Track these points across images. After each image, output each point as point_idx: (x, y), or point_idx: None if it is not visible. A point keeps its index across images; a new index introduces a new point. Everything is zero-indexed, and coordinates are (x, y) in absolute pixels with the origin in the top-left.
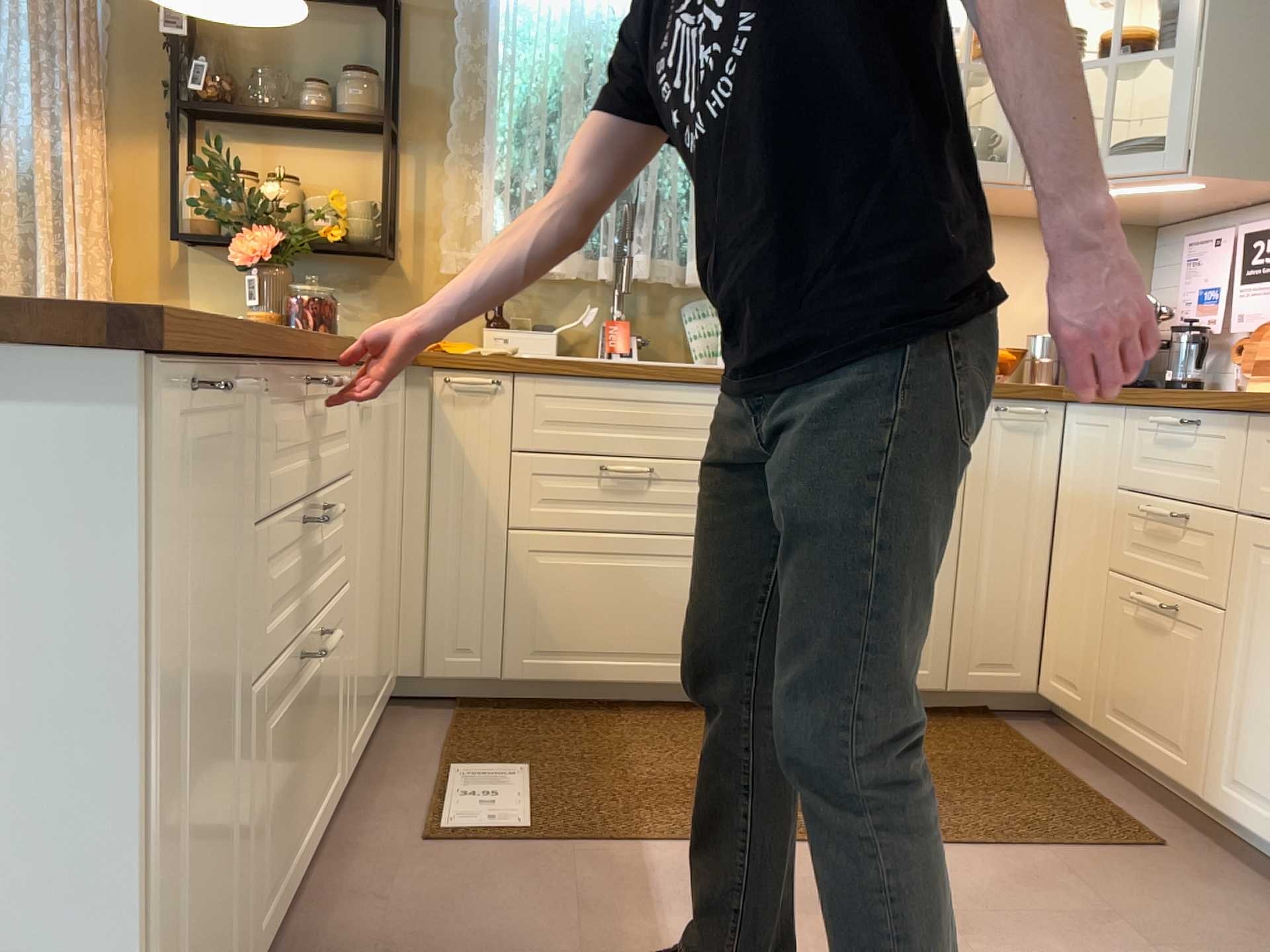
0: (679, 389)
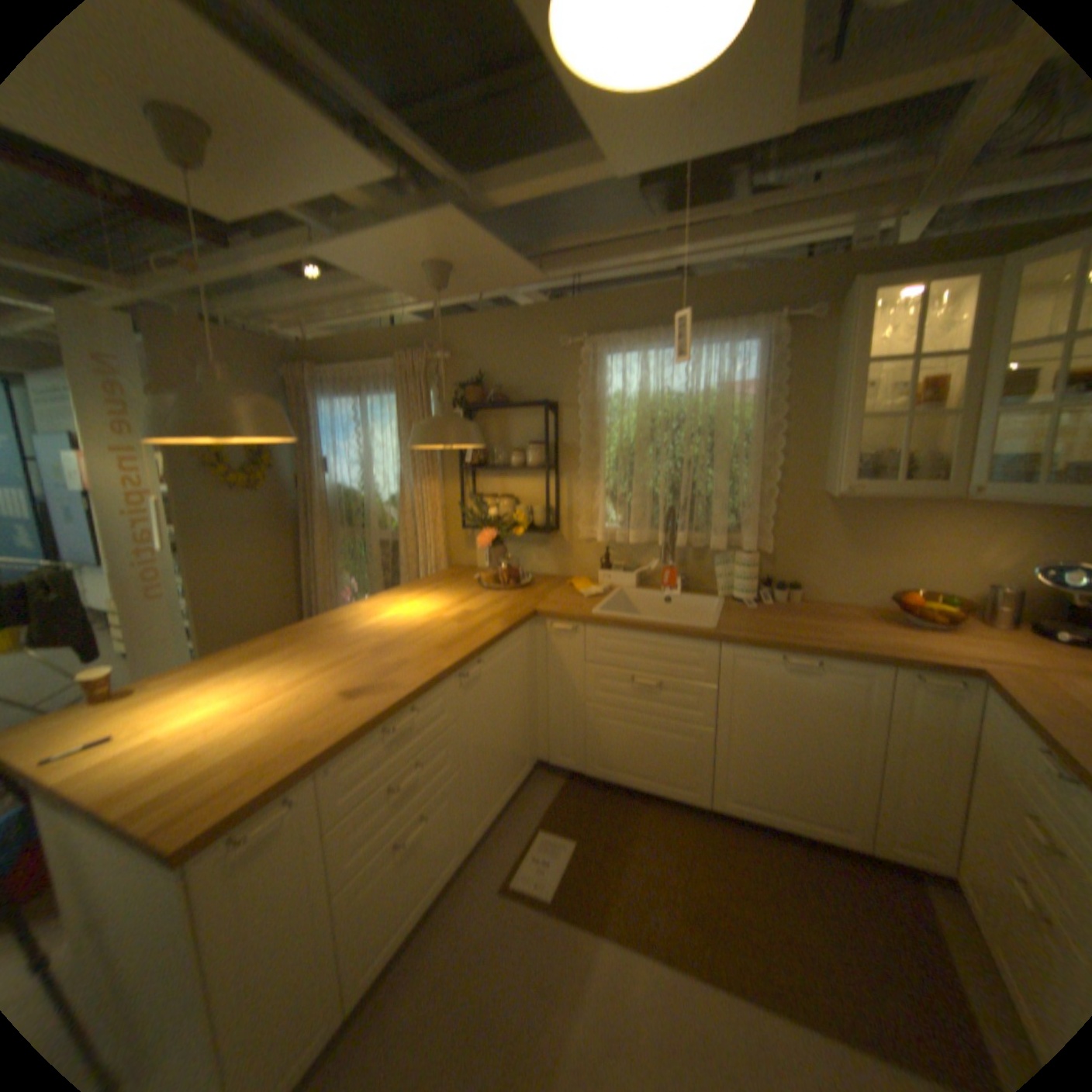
0: (677, 641)
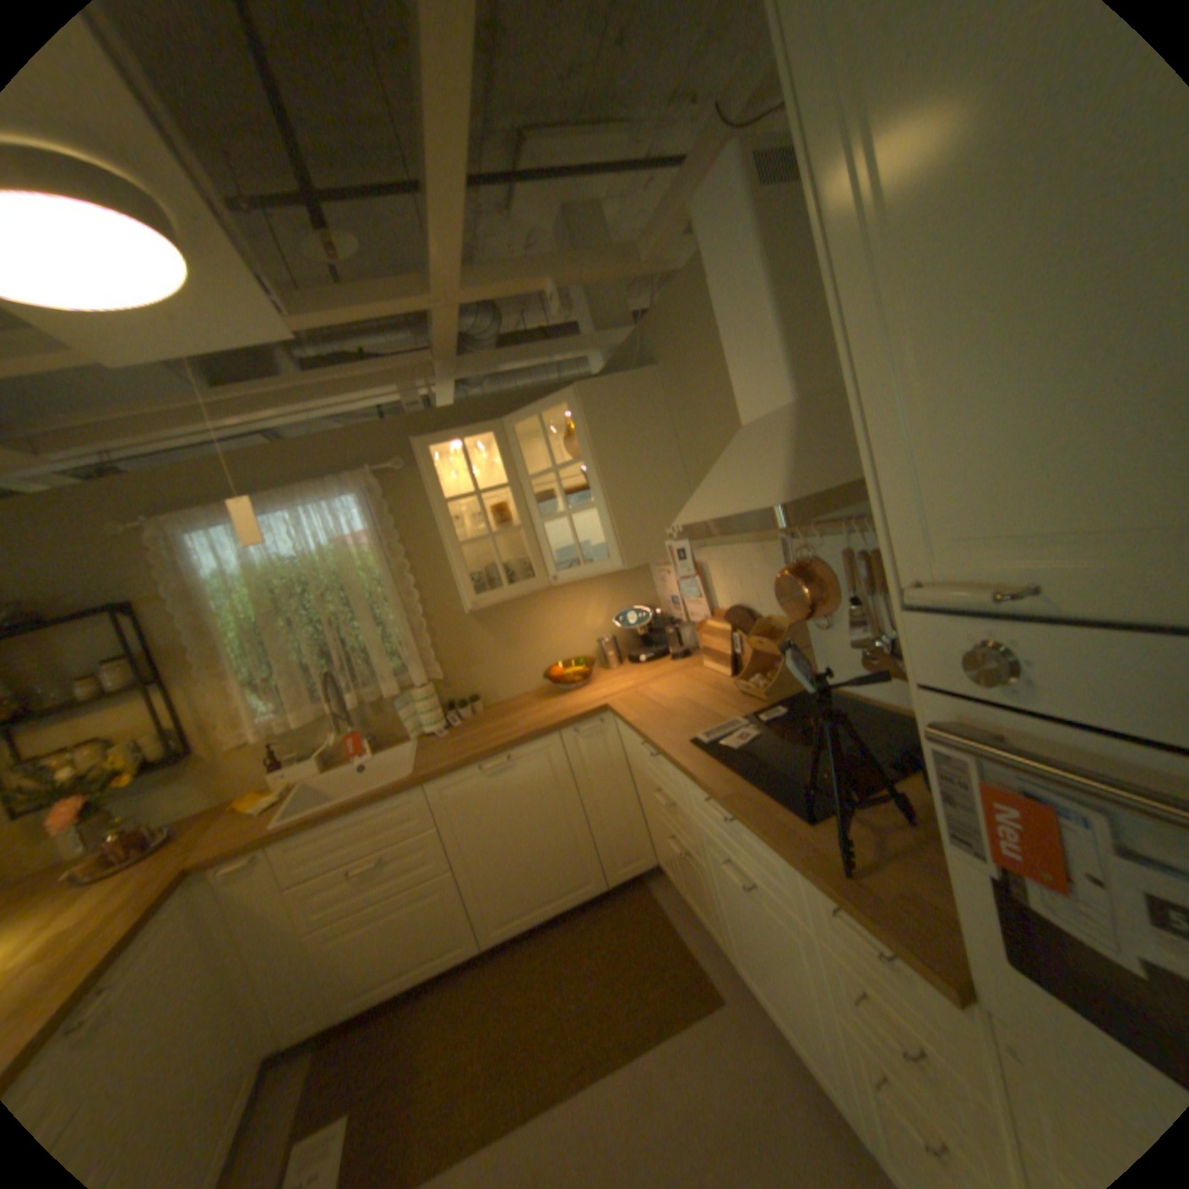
0: (378, 806)
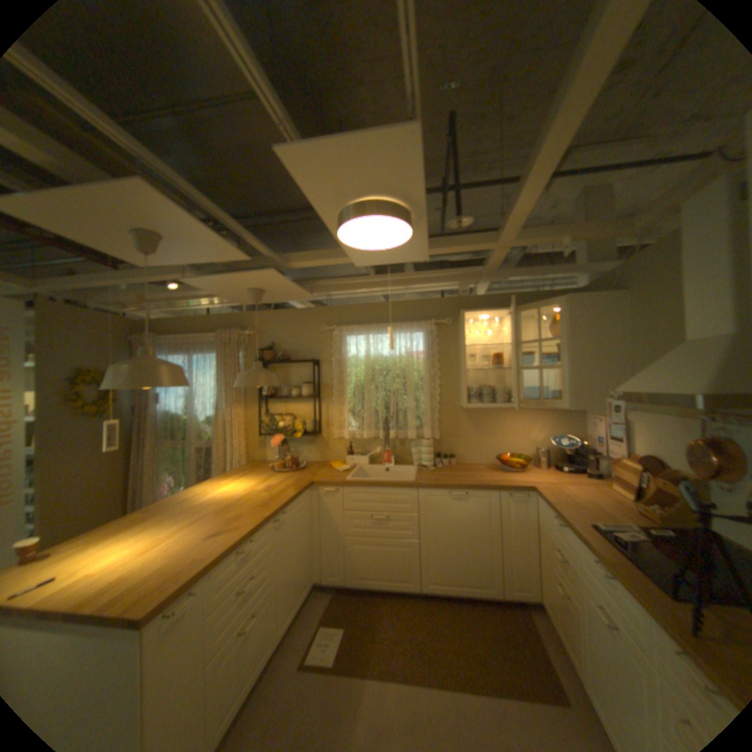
0: (395, 490)
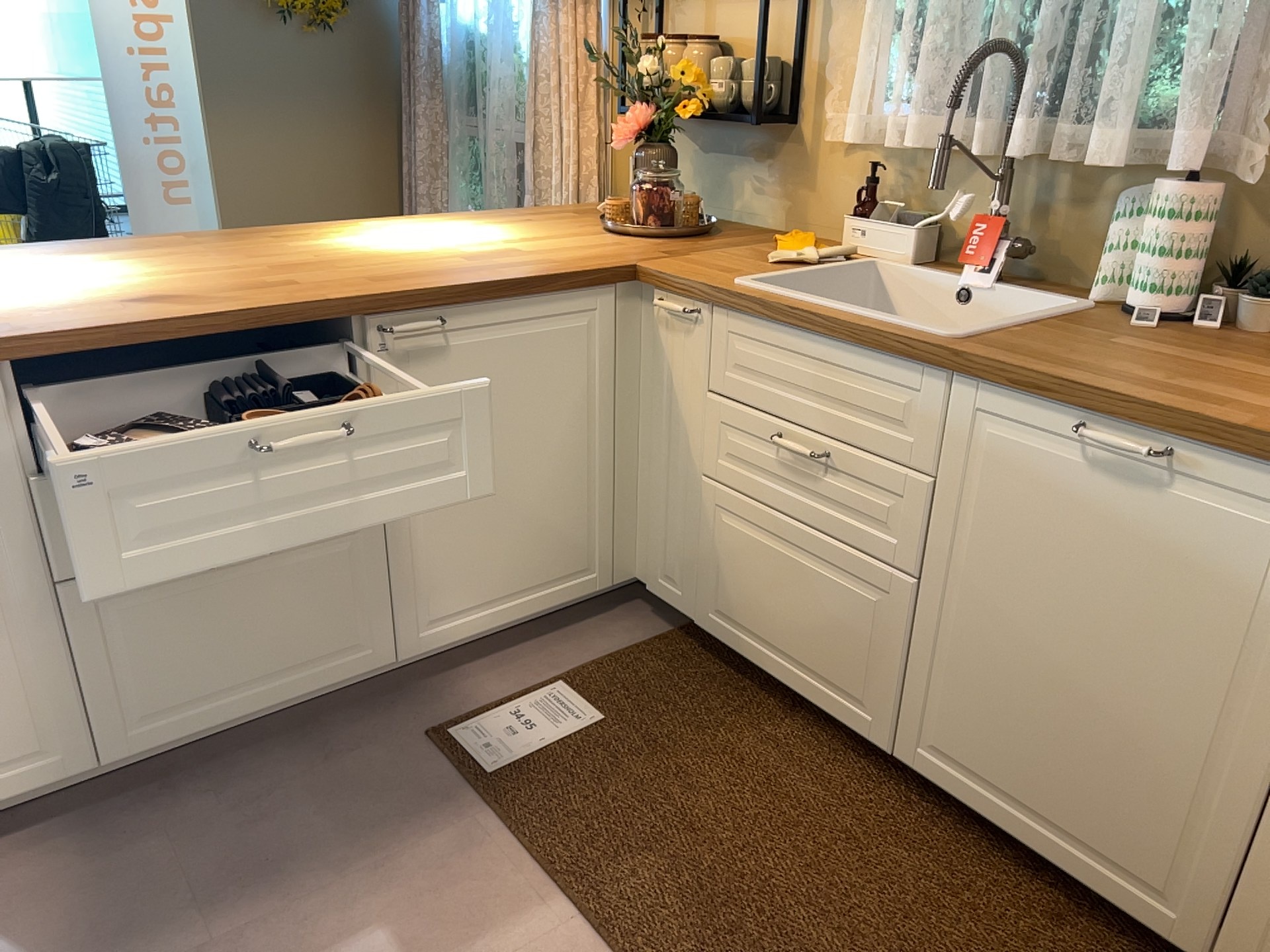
0: (867, 357)
